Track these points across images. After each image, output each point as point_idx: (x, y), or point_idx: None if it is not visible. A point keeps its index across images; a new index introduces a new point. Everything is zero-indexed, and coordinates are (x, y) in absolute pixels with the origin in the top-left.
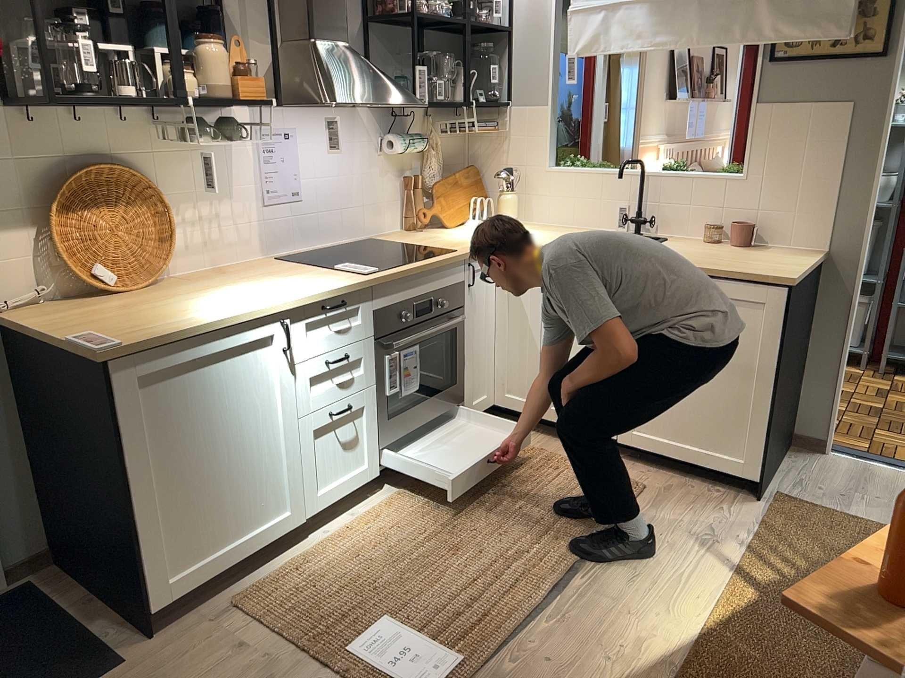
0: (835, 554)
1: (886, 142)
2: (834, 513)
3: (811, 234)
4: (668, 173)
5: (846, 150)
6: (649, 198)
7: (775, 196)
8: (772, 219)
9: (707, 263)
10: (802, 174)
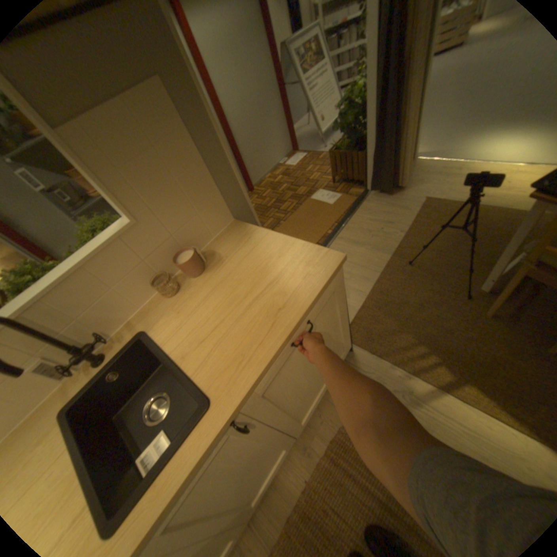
0: (406, 331)
1: (208, 110)
2: (361, 317)
3: (217, 220)
4: (42, 293)
5: (189, 136)
6: (55, 329)
7: (173, 216)
8: (187, 234)
9: (268, 317)
10: (176, 181)
